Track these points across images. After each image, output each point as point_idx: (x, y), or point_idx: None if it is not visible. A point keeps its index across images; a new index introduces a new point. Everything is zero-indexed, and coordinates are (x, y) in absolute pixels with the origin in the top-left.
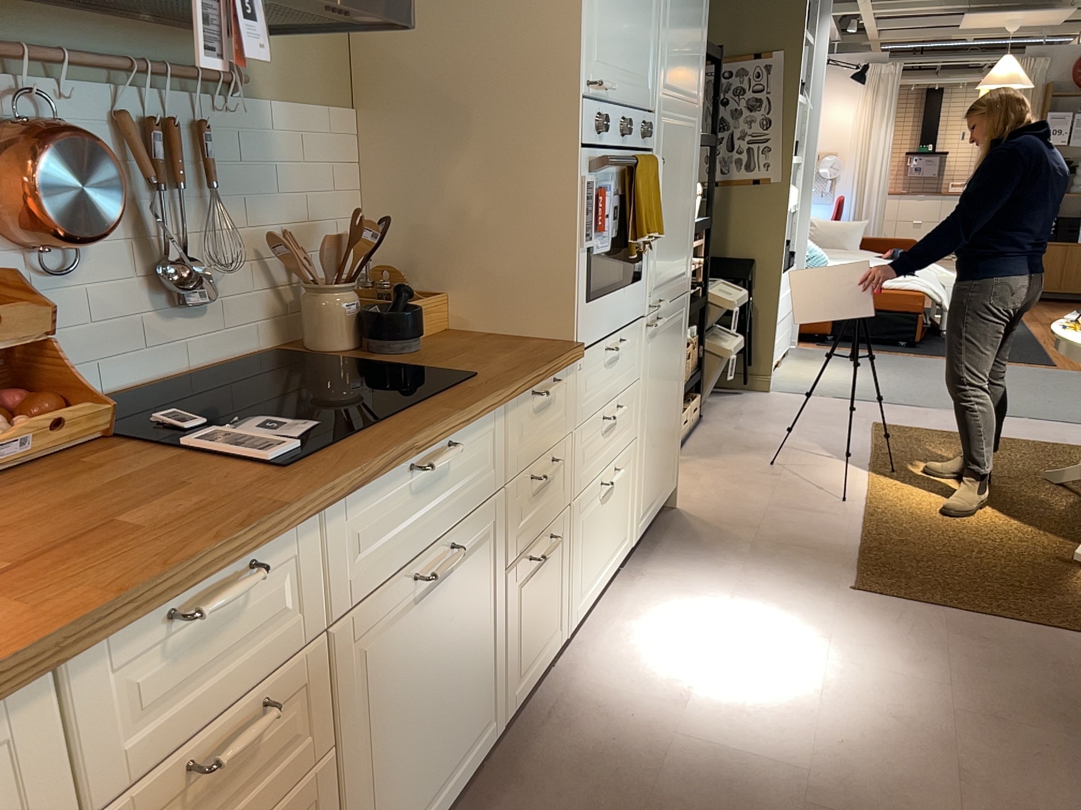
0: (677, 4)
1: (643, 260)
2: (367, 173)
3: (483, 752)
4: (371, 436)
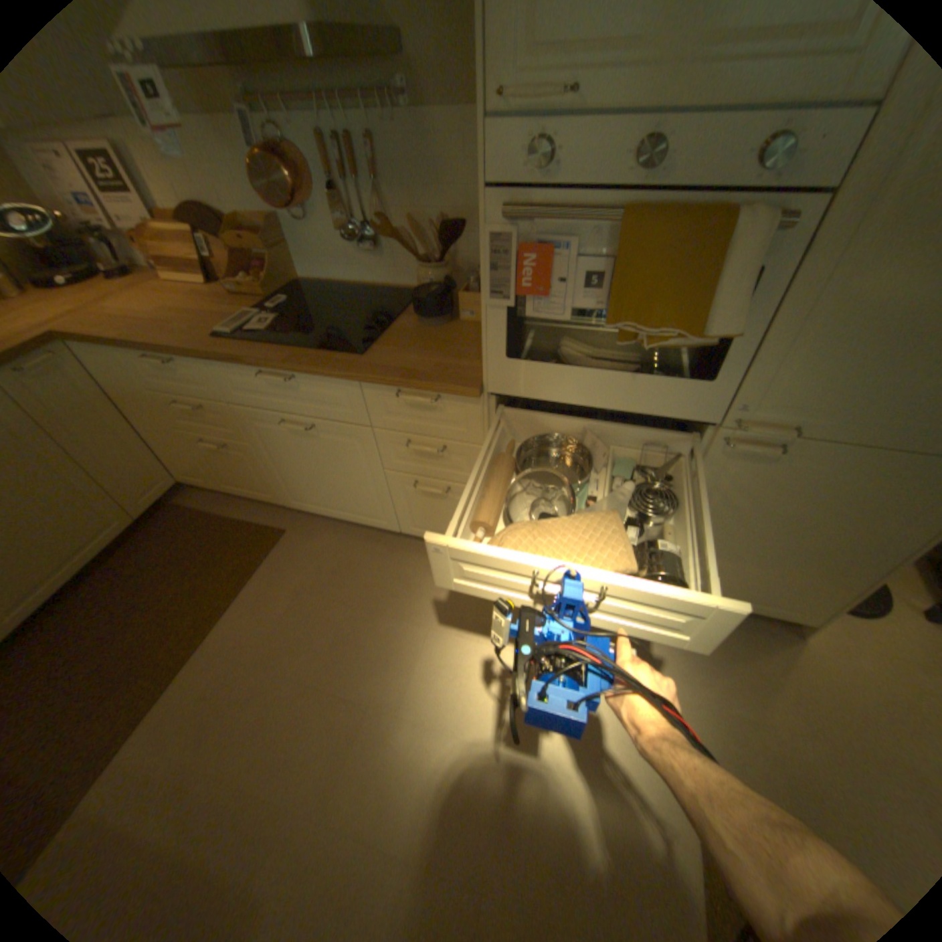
0: None
1: (731, 359)
2: None
3: (379, 528)
4: (245, 346)
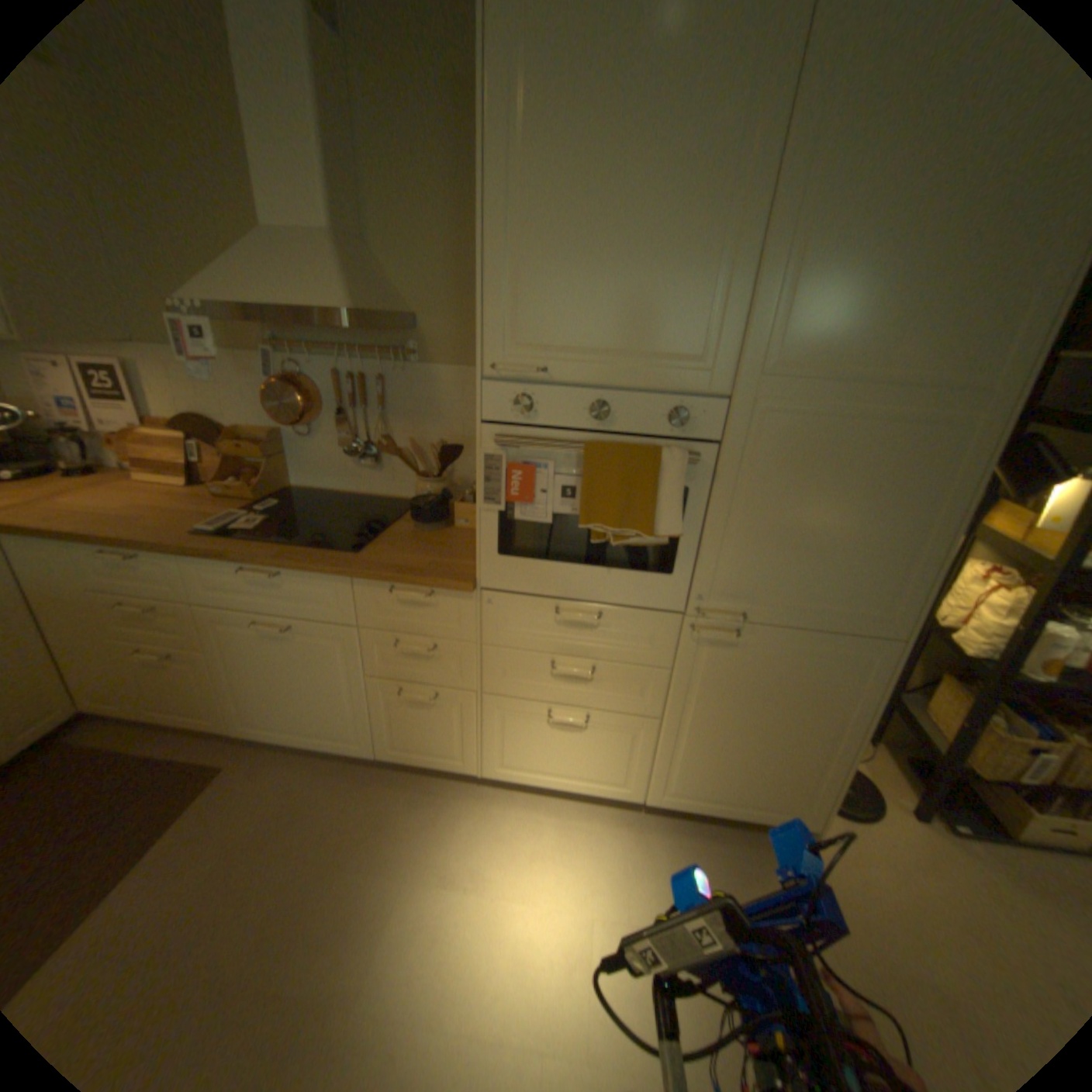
0: (853, 231)
1: (681, 556)
2: None
3: (349, 755)
4: (231, 543)
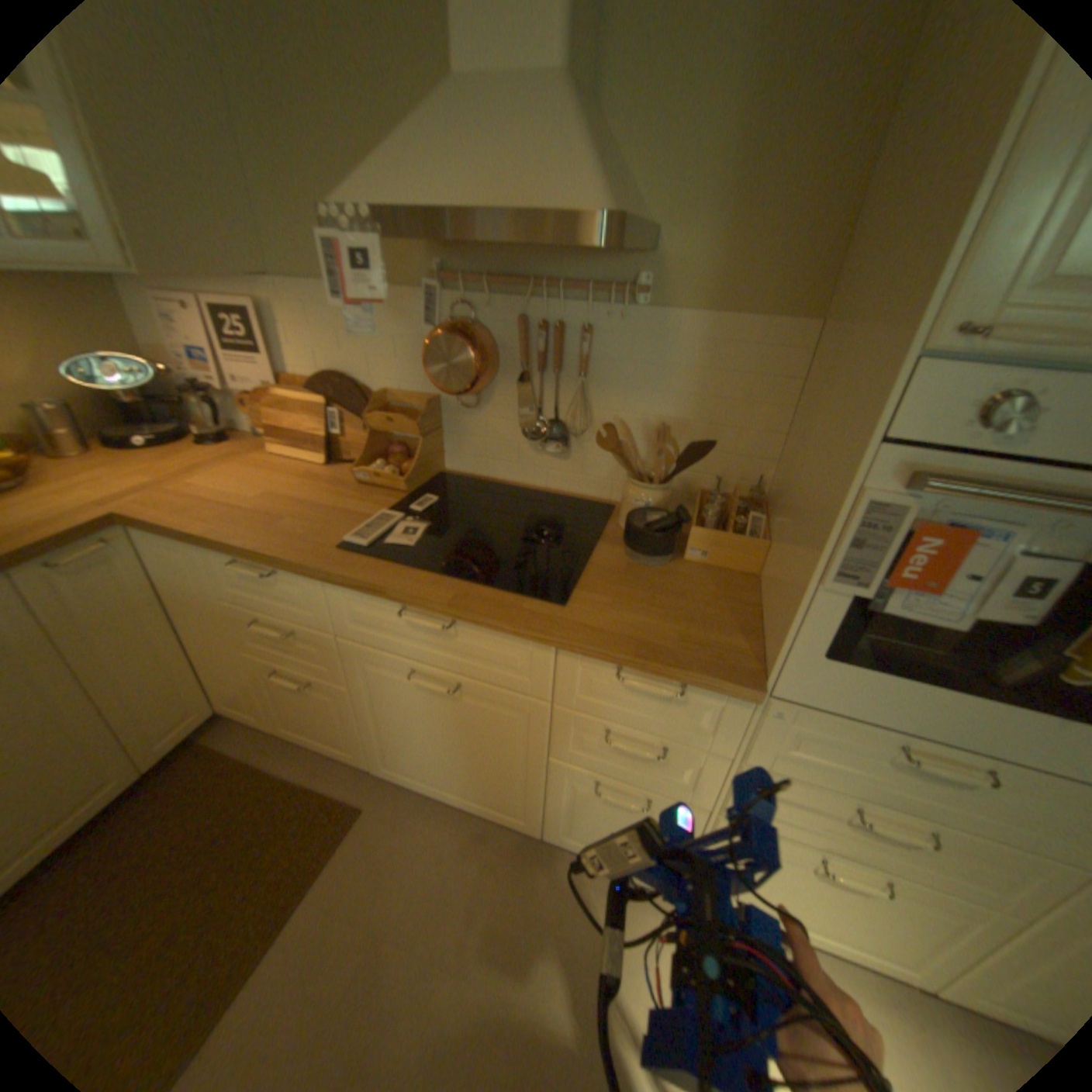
0: None
1: None
2: (805, 388)
3: (509, 827)
4: (389, 570)
